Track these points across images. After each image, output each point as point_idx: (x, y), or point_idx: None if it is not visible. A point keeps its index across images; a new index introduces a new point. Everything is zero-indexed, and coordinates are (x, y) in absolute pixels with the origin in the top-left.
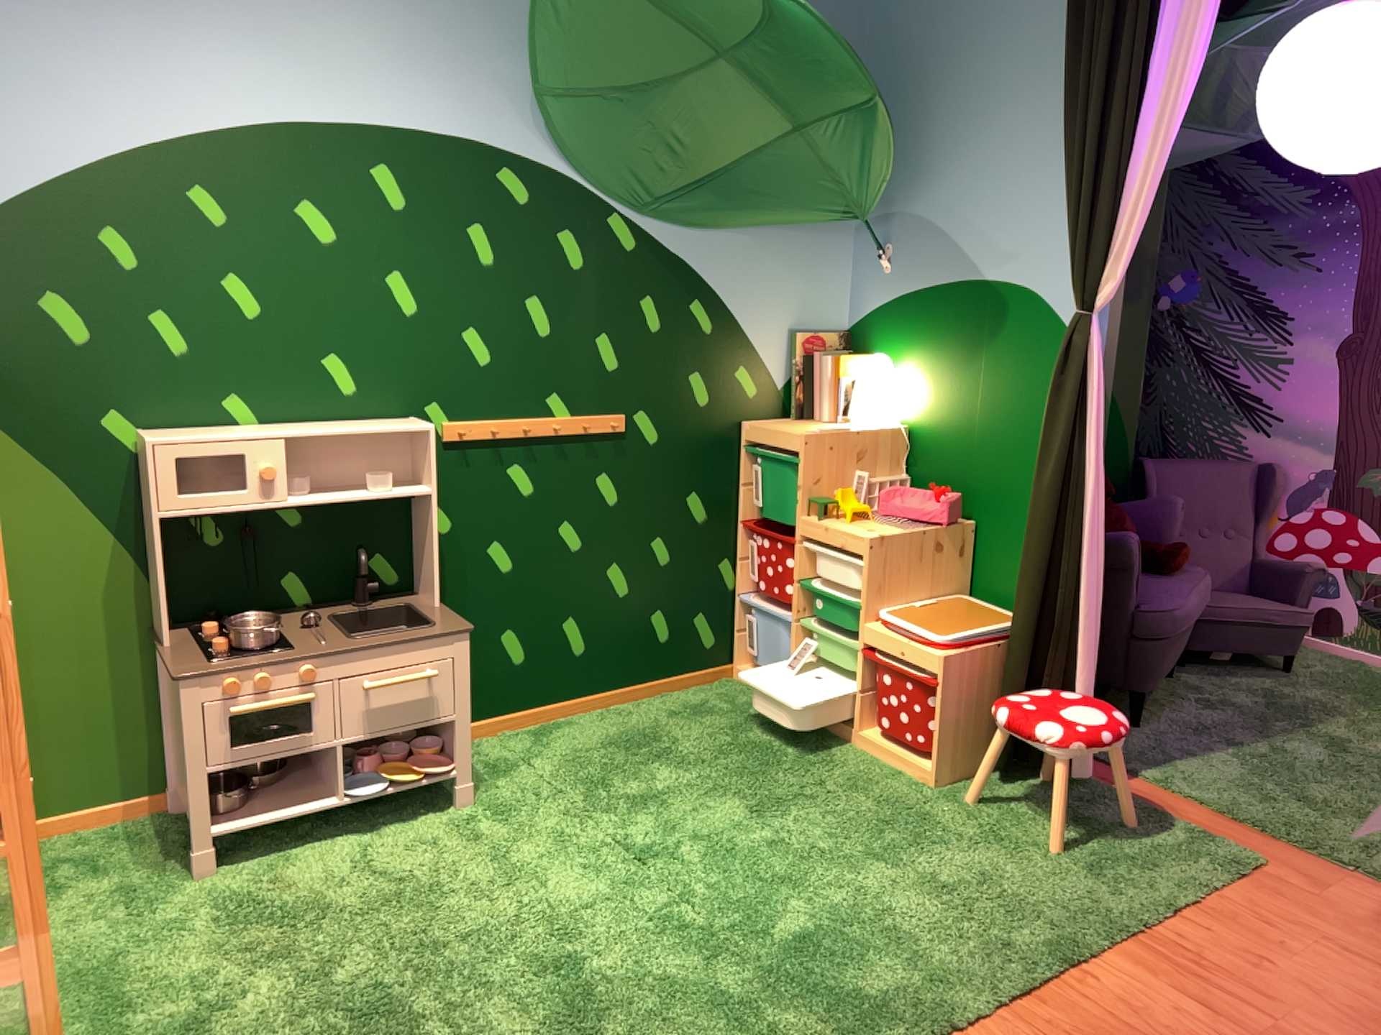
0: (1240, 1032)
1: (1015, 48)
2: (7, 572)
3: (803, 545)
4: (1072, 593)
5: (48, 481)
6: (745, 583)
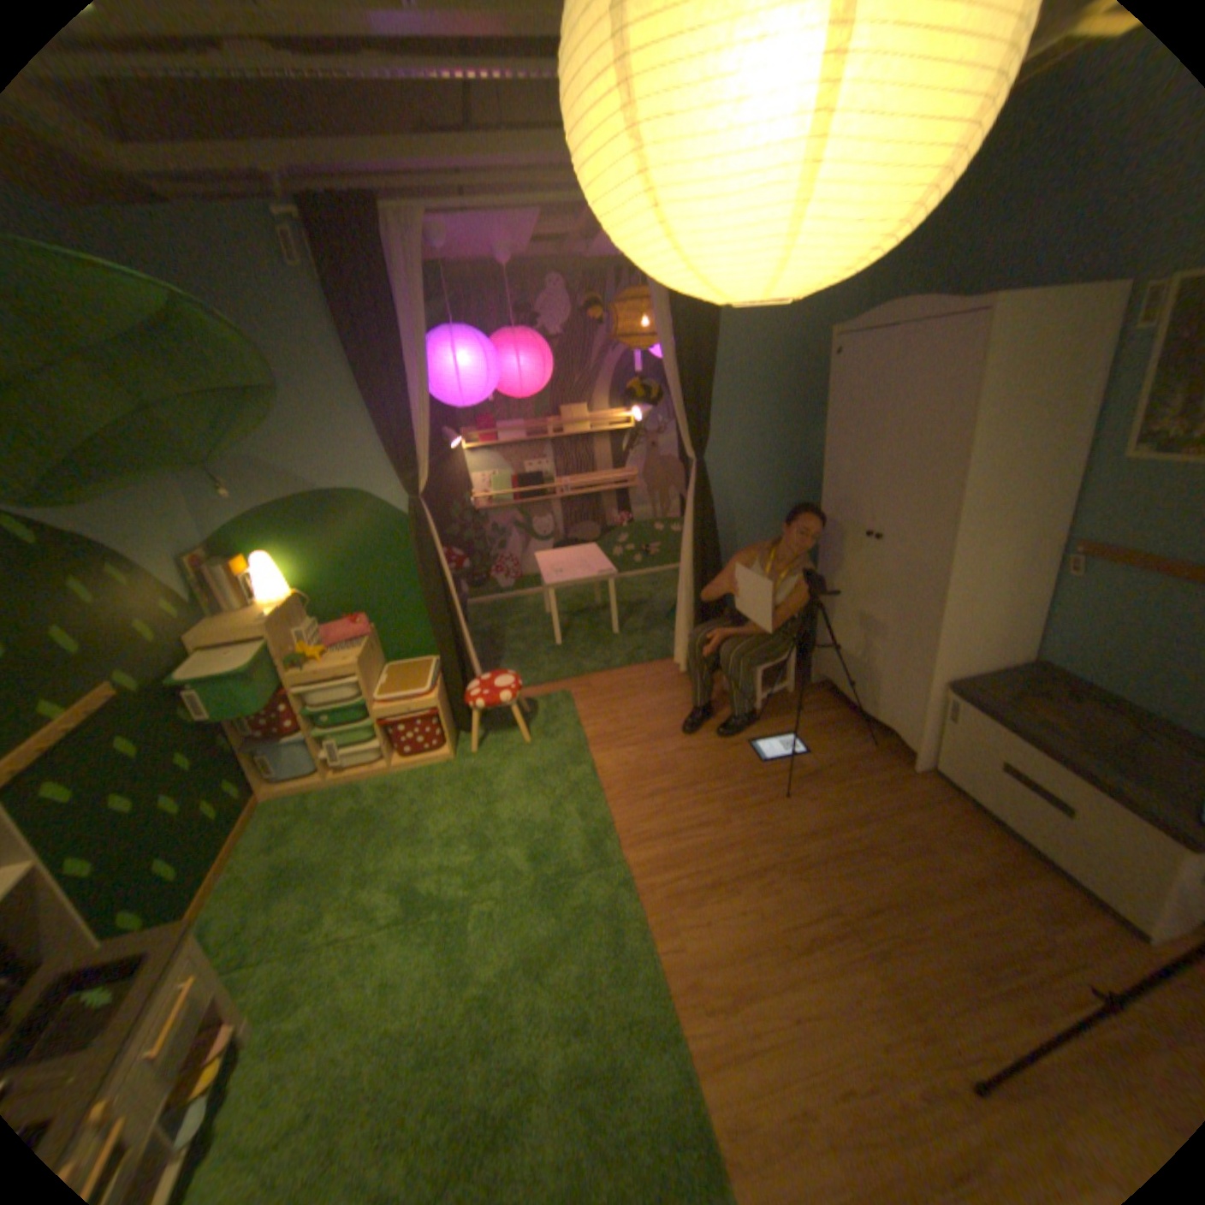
0: (644, 745)
1: (282, 343)
2: None
3: (292, 693)
4: (460, 634)
5: None
6: (236, 742)
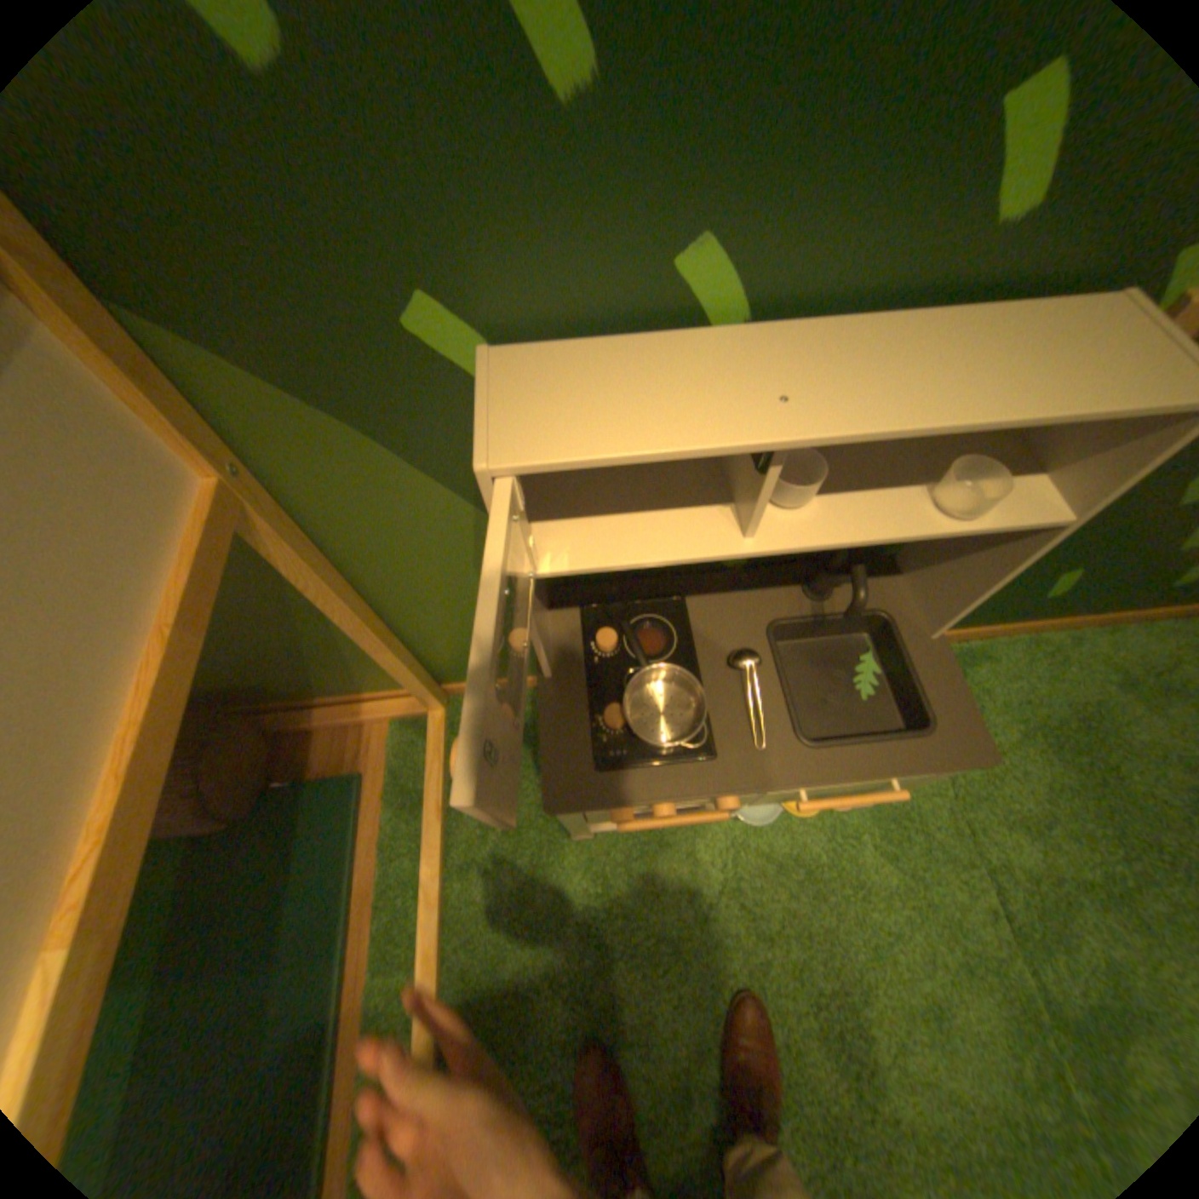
0: None
1: None
2: (334, 545)
3: None
4: None
5: (338, 436)
6: None
